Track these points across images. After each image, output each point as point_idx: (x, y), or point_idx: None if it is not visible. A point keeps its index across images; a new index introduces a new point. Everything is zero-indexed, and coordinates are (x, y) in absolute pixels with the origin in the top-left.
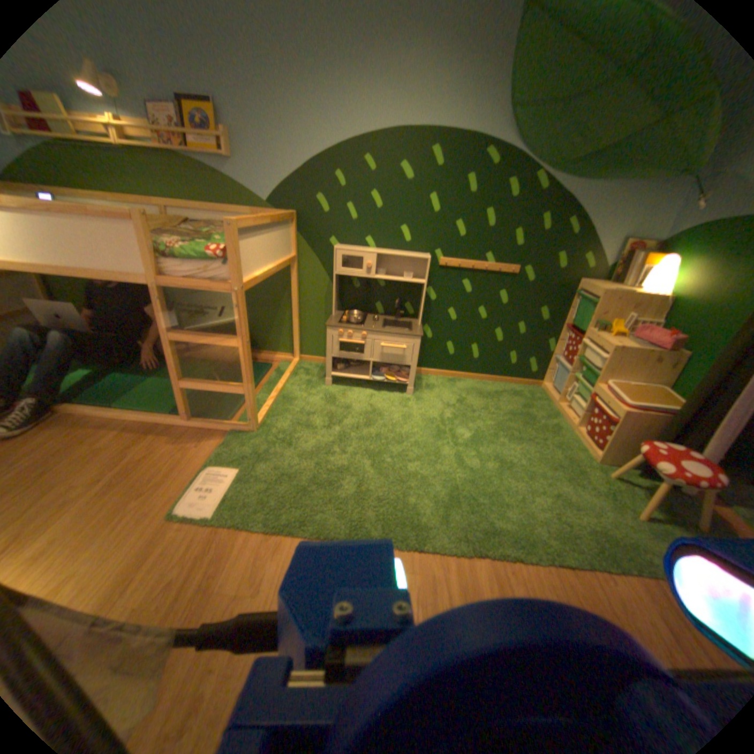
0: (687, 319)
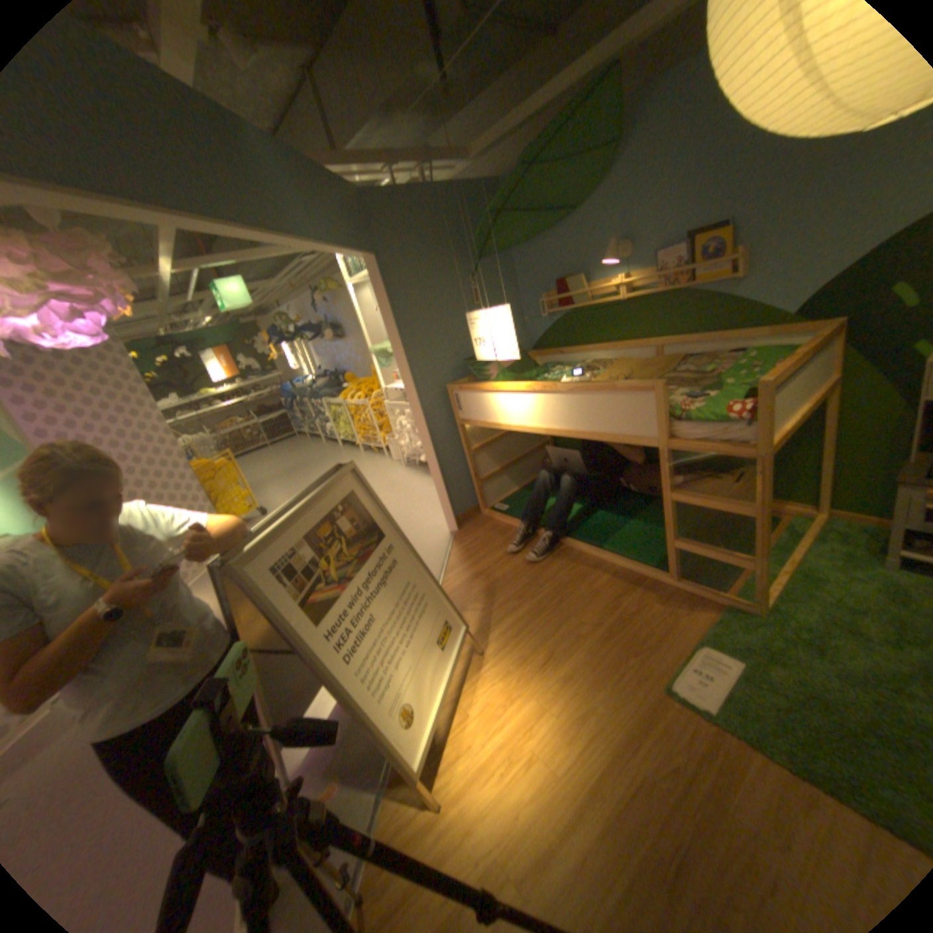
0: None
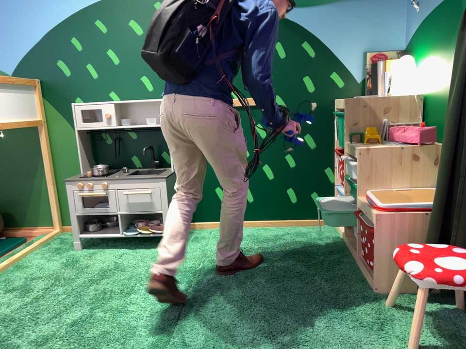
0: (436, 112)
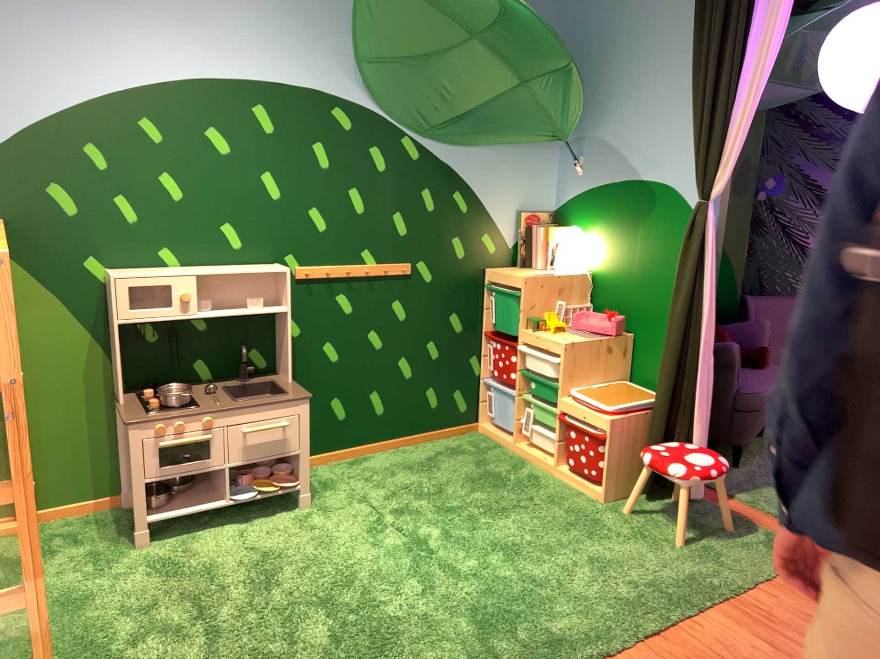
0: (613, 298)
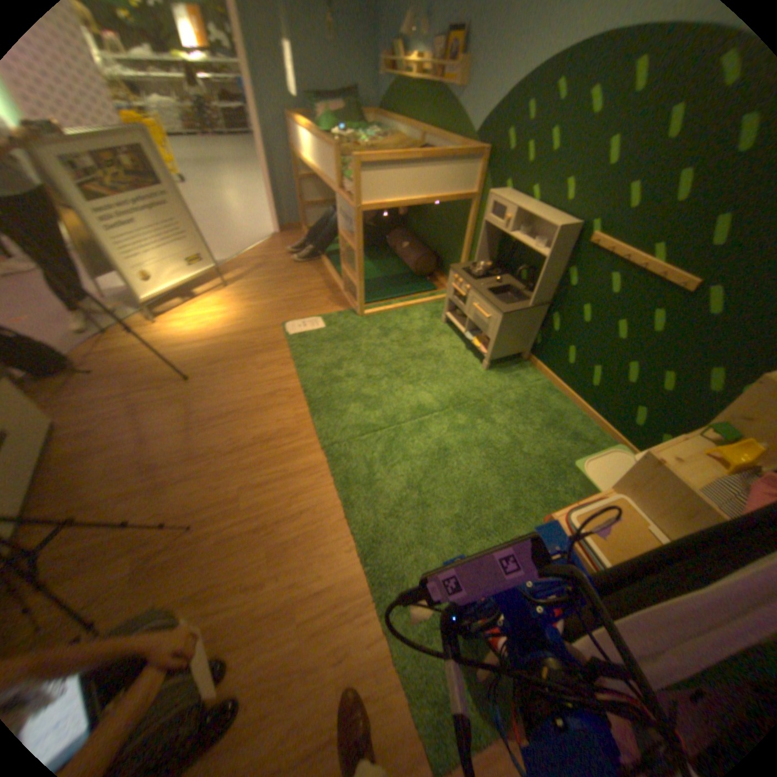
0: None
